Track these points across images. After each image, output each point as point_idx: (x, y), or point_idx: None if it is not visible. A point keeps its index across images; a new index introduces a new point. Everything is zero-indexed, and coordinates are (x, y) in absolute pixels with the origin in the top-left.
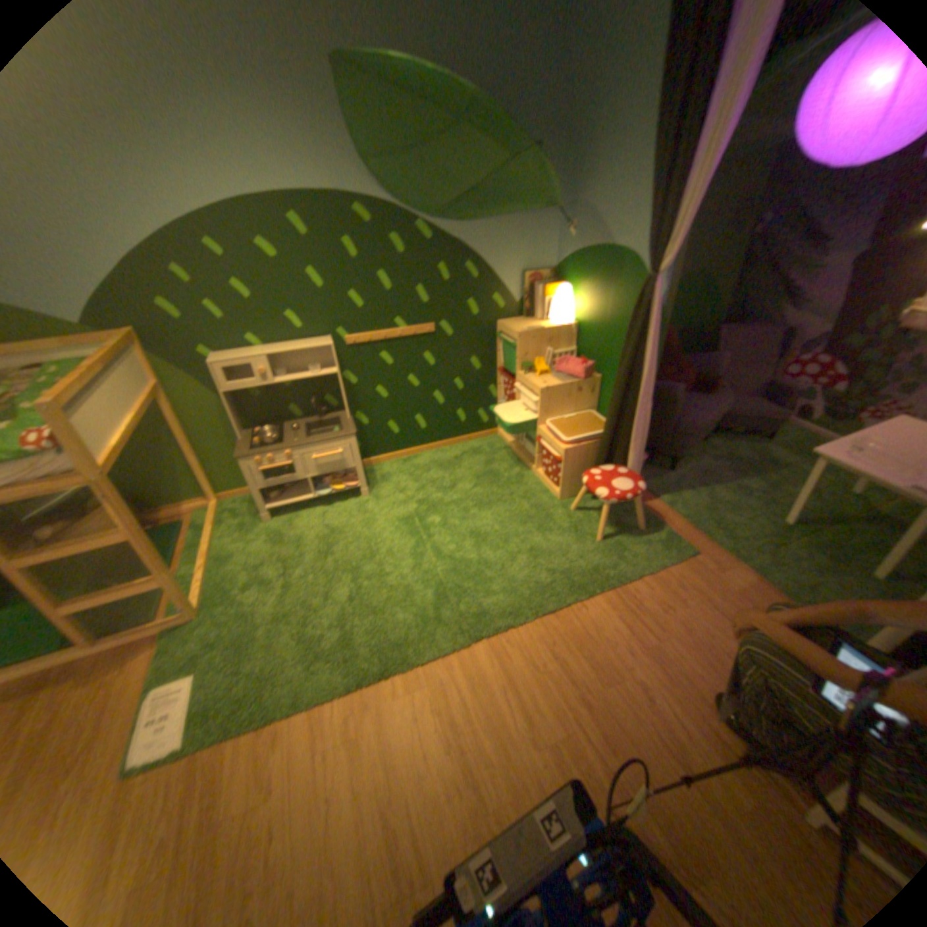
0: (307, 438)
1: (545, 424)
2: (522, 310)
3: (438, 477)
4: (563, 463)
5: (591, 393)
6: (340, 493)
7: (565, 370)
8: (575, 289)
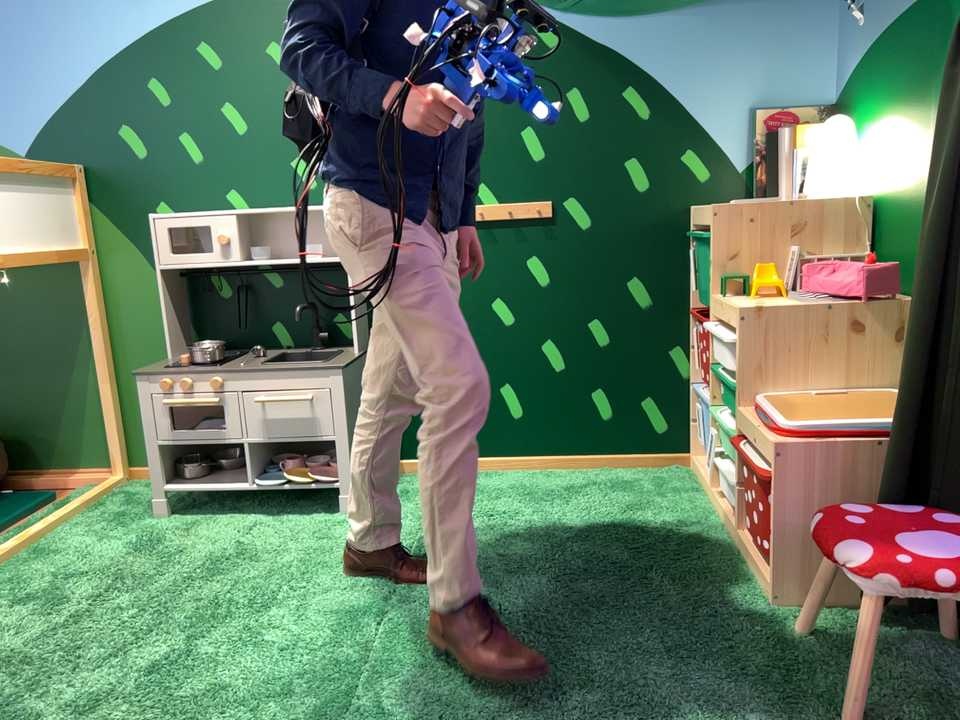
0: (257, 363)
1: (753, 400)
2: (746, 186)
3: (506, 510)
4: (772, 481)
5: (889, 338)
6: (296, 493)
7: (819, 281)
8: (861, 123)
